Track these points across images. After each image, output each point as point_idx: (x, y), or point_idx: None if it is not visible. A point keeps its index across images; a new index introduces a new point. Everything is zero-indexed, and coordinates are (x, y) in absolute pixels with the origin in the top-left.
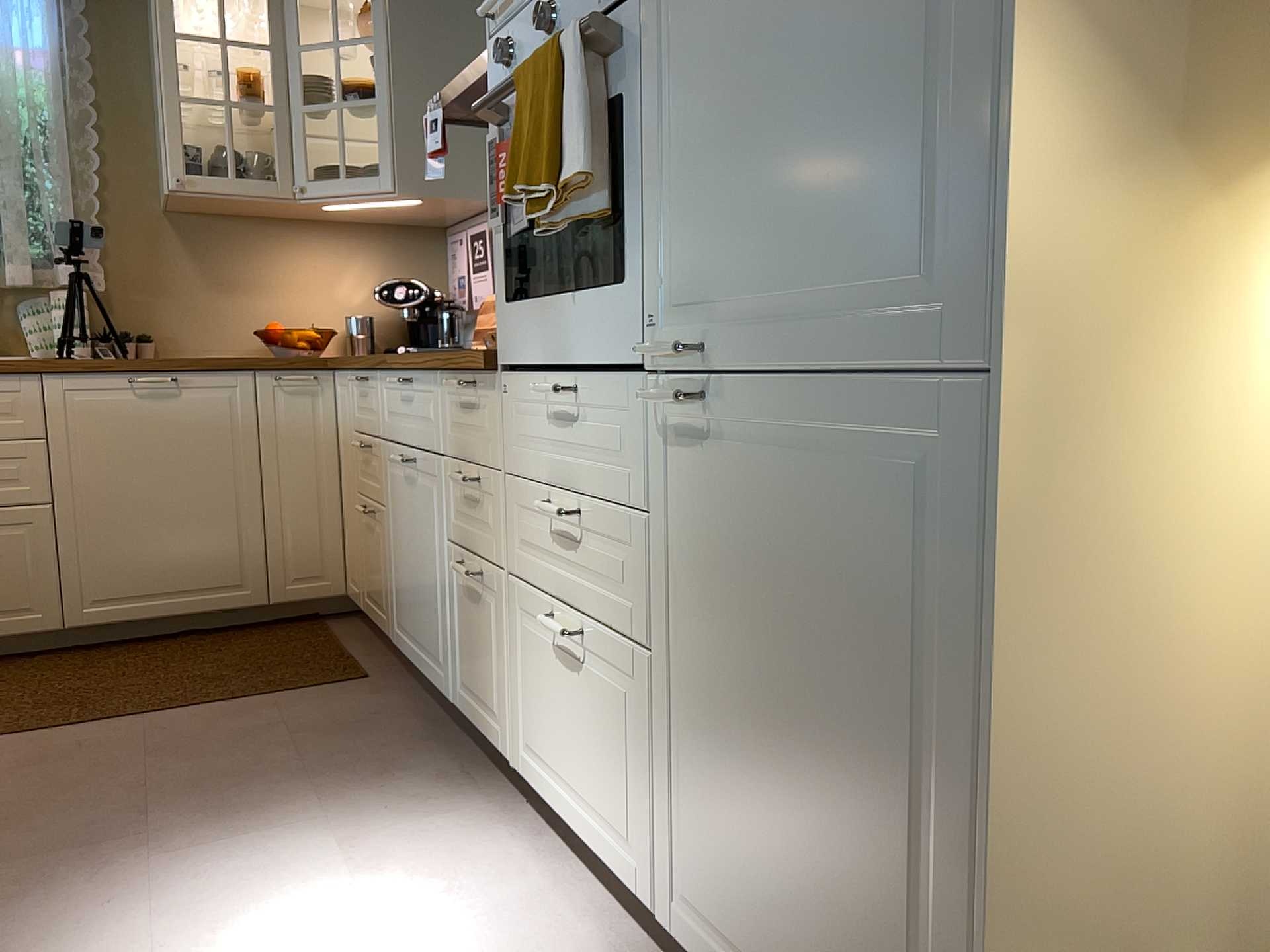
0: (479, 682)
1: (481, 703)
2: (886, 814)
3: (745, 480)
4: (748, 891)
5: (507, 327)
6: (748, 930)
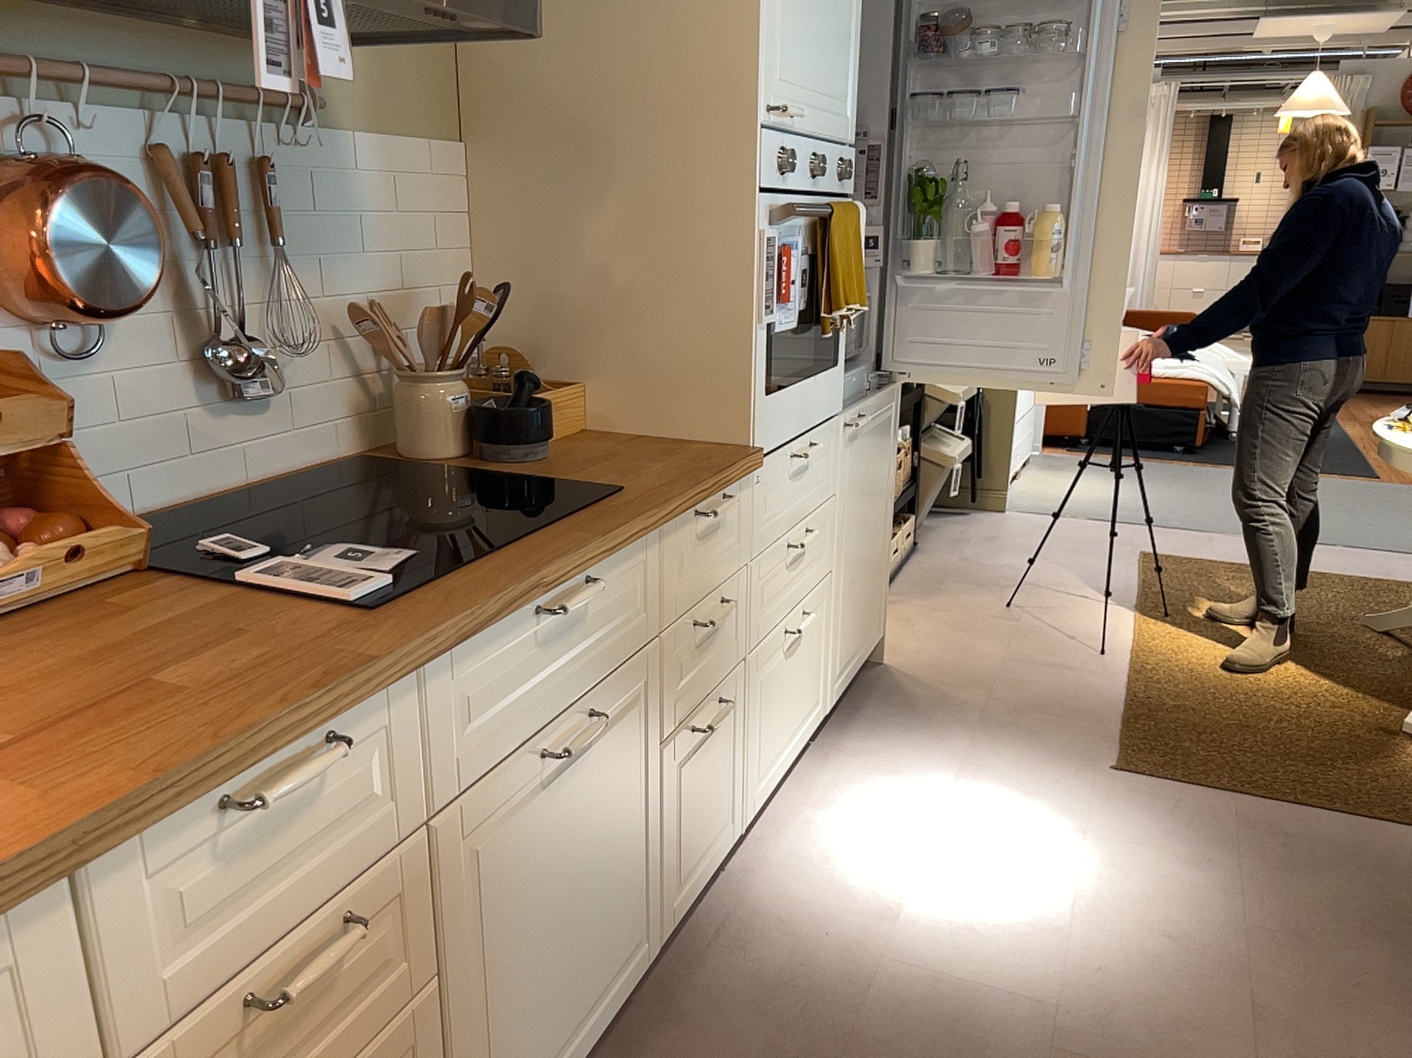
0: (706, 825)
1: (705, 846)
2: (878, 531)
3: (863, 445)
4: (853, 622)
5: (765, 419)
6: (852, 639)
